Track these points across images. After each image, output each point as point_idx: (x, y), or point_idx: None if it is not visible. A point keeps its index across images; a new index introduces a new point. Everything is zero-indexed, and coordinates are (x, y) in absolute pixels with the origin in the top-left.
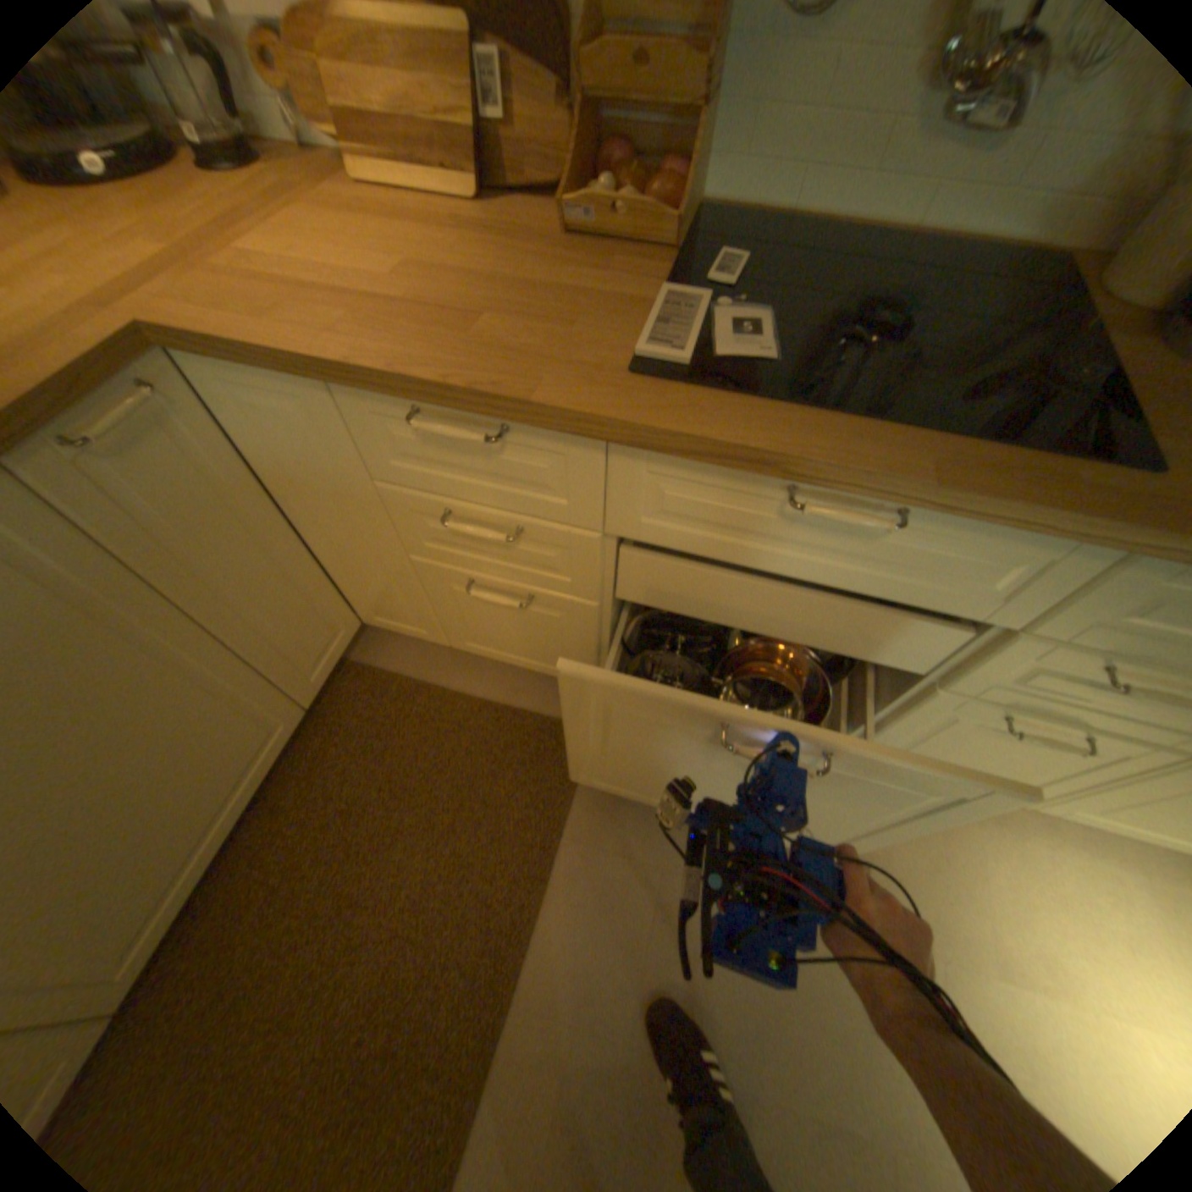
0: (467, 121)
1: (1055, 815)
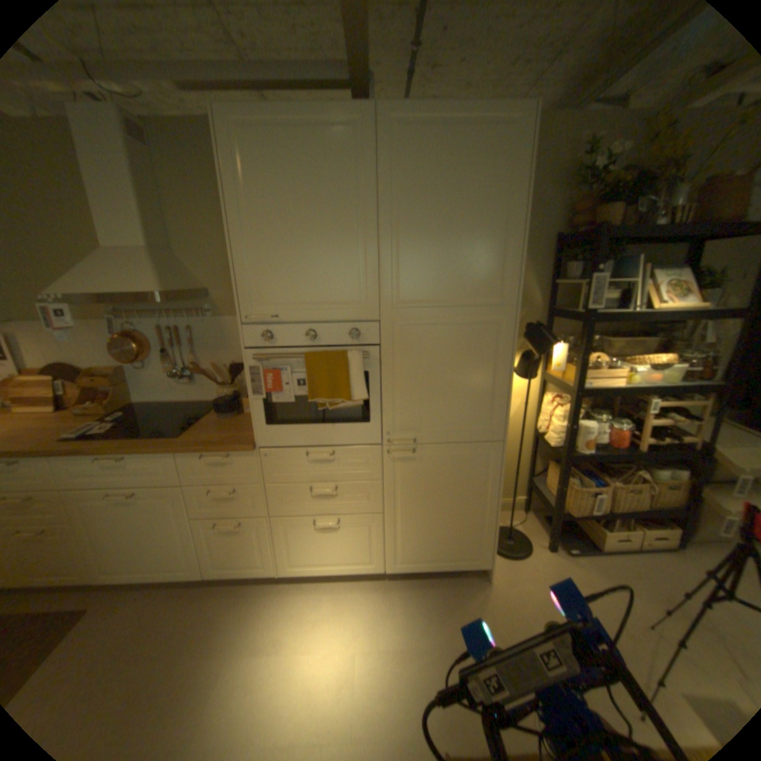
0: (53, 397)
1: (285, 577)
